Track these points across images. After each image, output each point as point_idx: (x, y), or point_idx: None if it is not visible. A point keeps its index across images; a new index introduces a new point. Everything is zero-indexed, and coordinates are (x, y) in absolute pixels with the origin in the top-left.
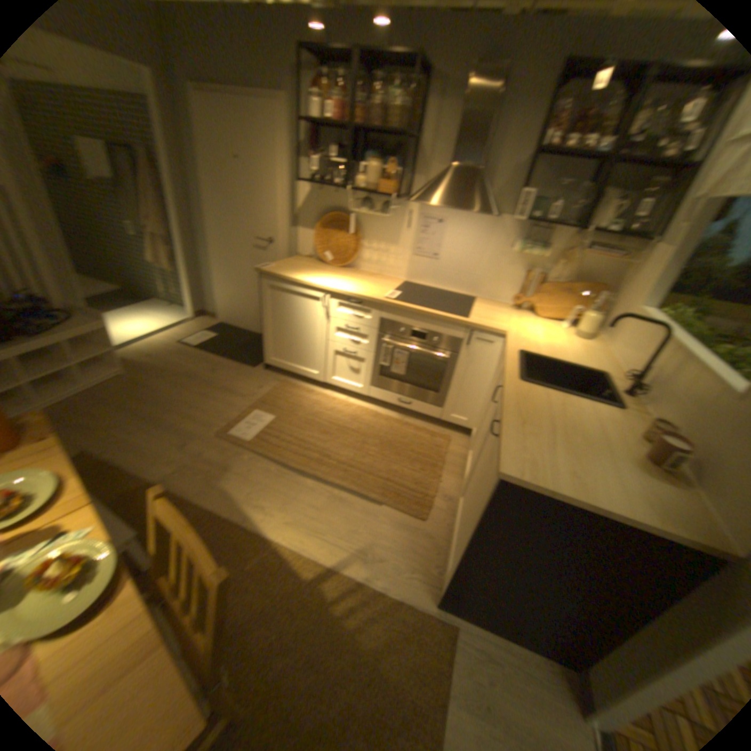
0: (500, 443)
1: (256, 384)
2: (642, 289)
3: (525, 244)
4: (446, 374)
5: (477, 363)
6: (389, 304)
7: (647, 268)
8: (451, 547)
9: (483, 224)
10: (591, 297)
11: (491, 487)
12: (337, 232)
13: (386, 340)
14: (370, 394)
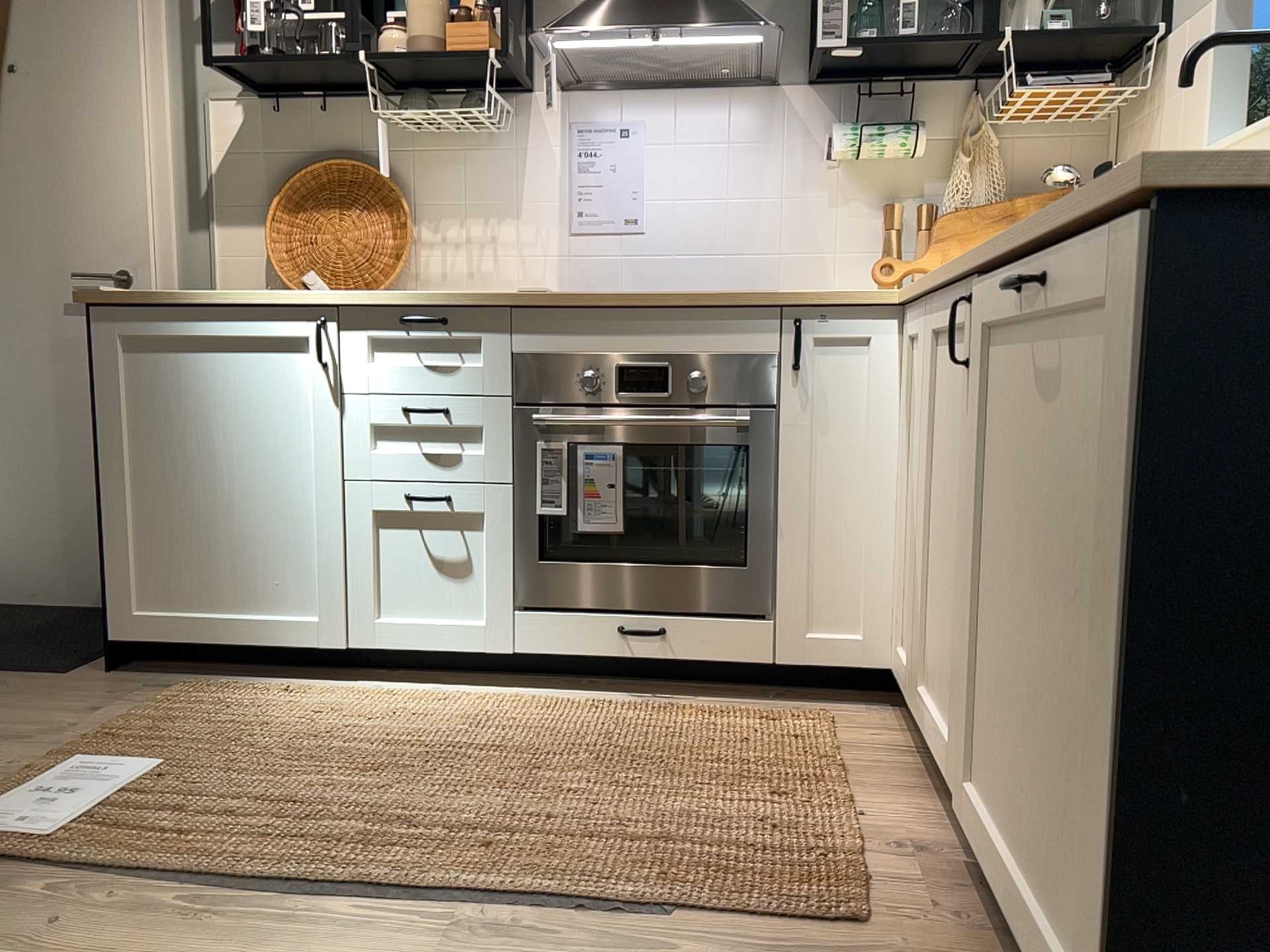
0: (1095, 230)
1: (66, 710)
2: (1179, 133)
3: (855, 131)
4: (757, 490)
5: (840, 424)
6: (531, 300)
7: (1163, 98)
8: (1035, 941)
9: (734, 119)
10: (1071, 185)
11: (1145, 338)
12: (330, 214)
13: (540, 419)
14: (515, 651)
